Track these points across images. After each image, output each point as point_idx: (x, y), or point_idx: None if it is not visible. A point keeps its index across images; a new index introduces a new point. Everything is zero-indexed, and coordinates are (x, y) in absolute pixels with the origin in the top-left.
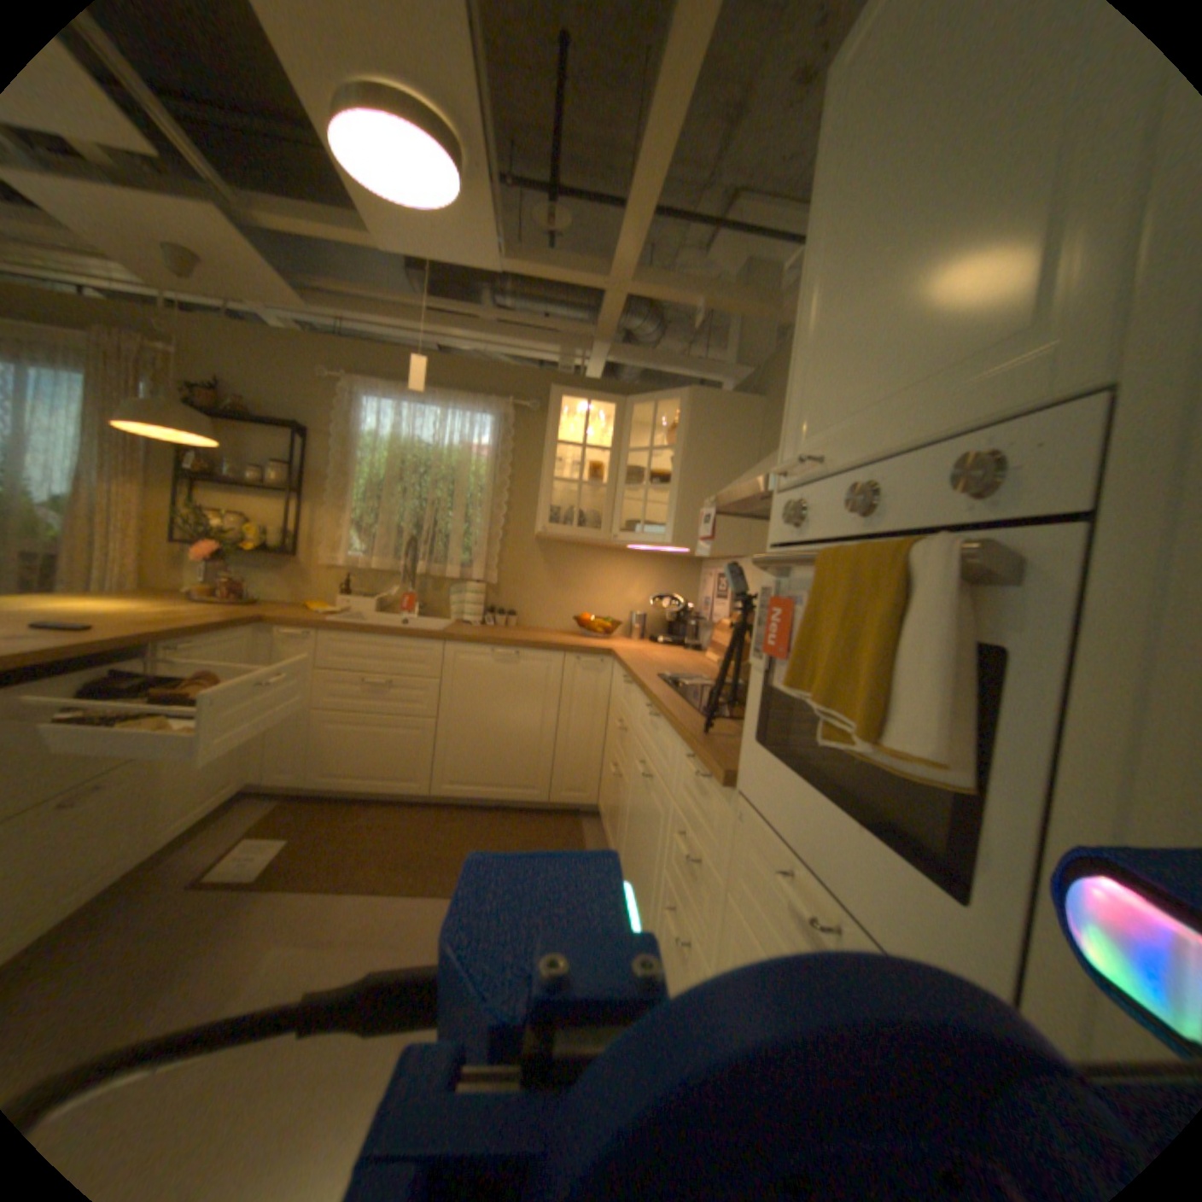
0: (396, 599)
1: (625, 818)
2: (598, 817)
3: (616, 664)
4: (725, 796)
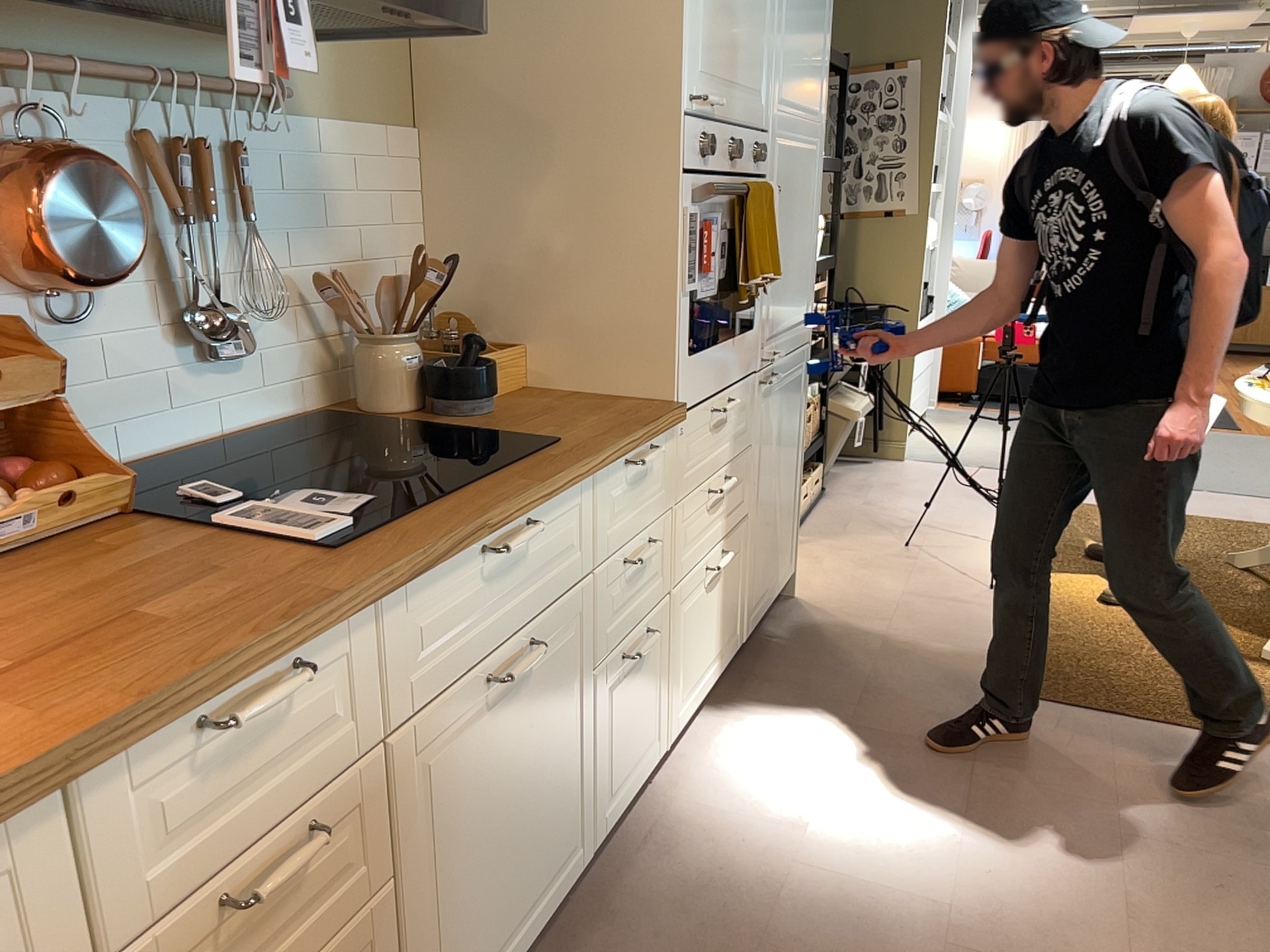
0: None
1: (417, 930)
2: None
3: None
4: (668, 436)
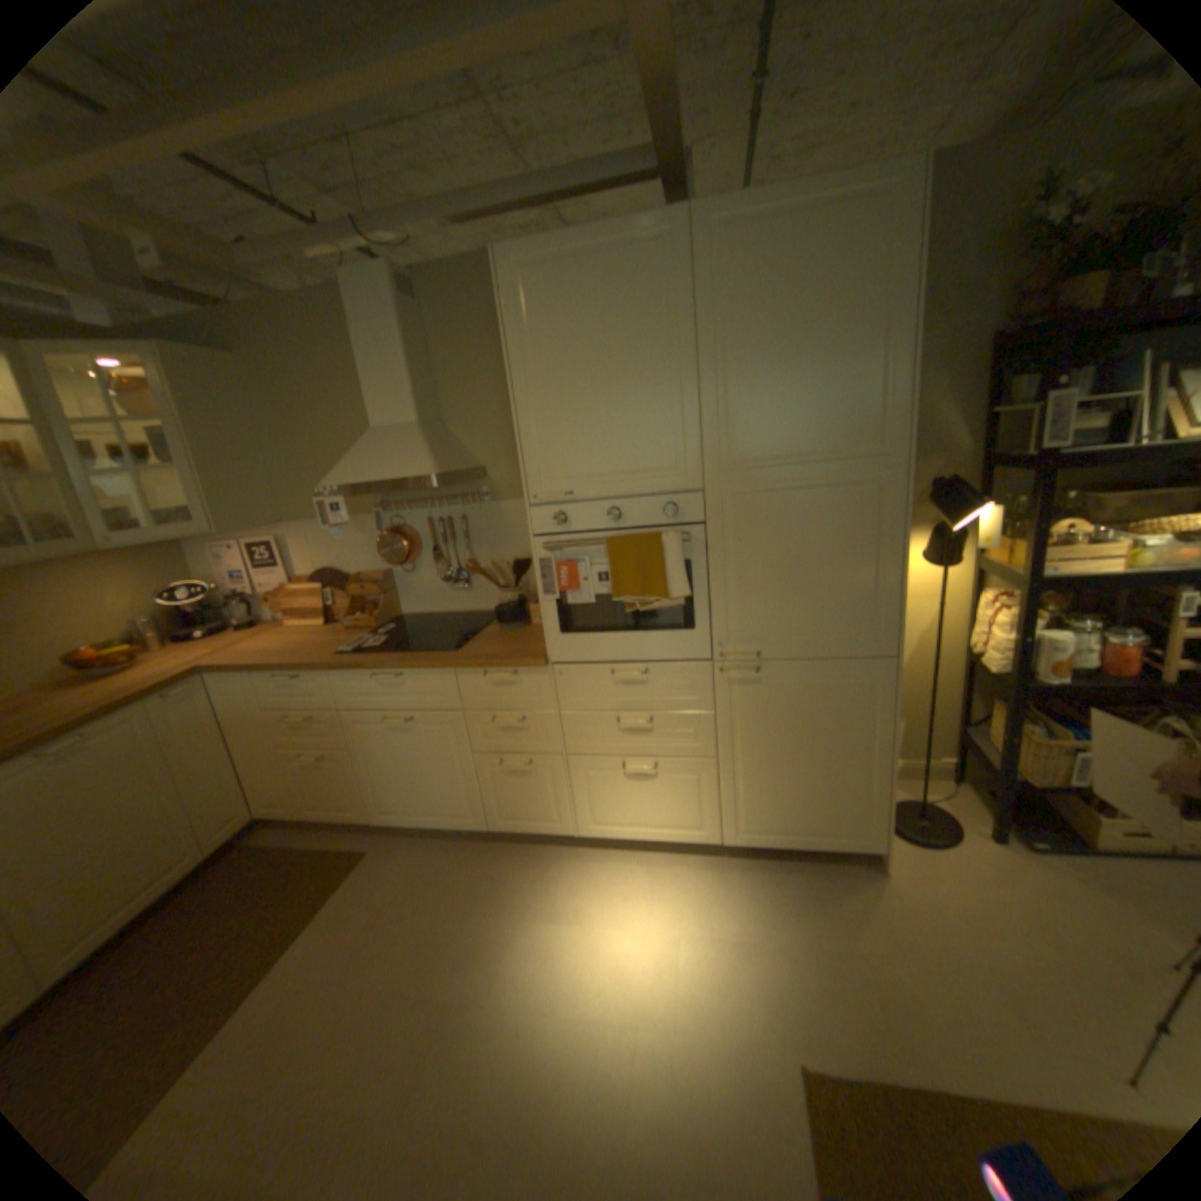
0: None
1: (360, 776)
2: (247, 832)
3: (214, 678)
4: (538, 672)
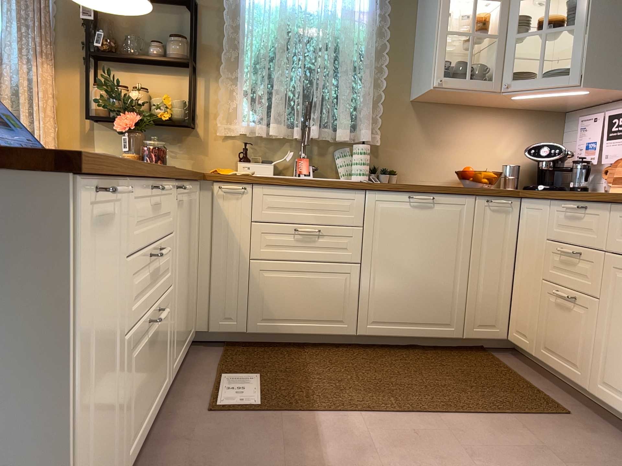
0: (286, 163)
1: (602, 332)
2: (503, 350)
3: (529, 202)
4: None
